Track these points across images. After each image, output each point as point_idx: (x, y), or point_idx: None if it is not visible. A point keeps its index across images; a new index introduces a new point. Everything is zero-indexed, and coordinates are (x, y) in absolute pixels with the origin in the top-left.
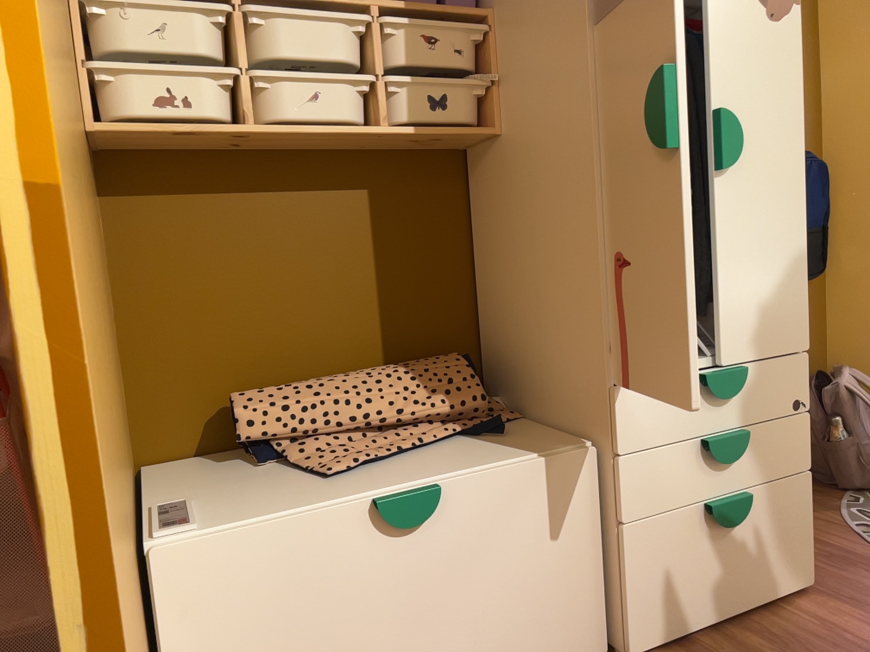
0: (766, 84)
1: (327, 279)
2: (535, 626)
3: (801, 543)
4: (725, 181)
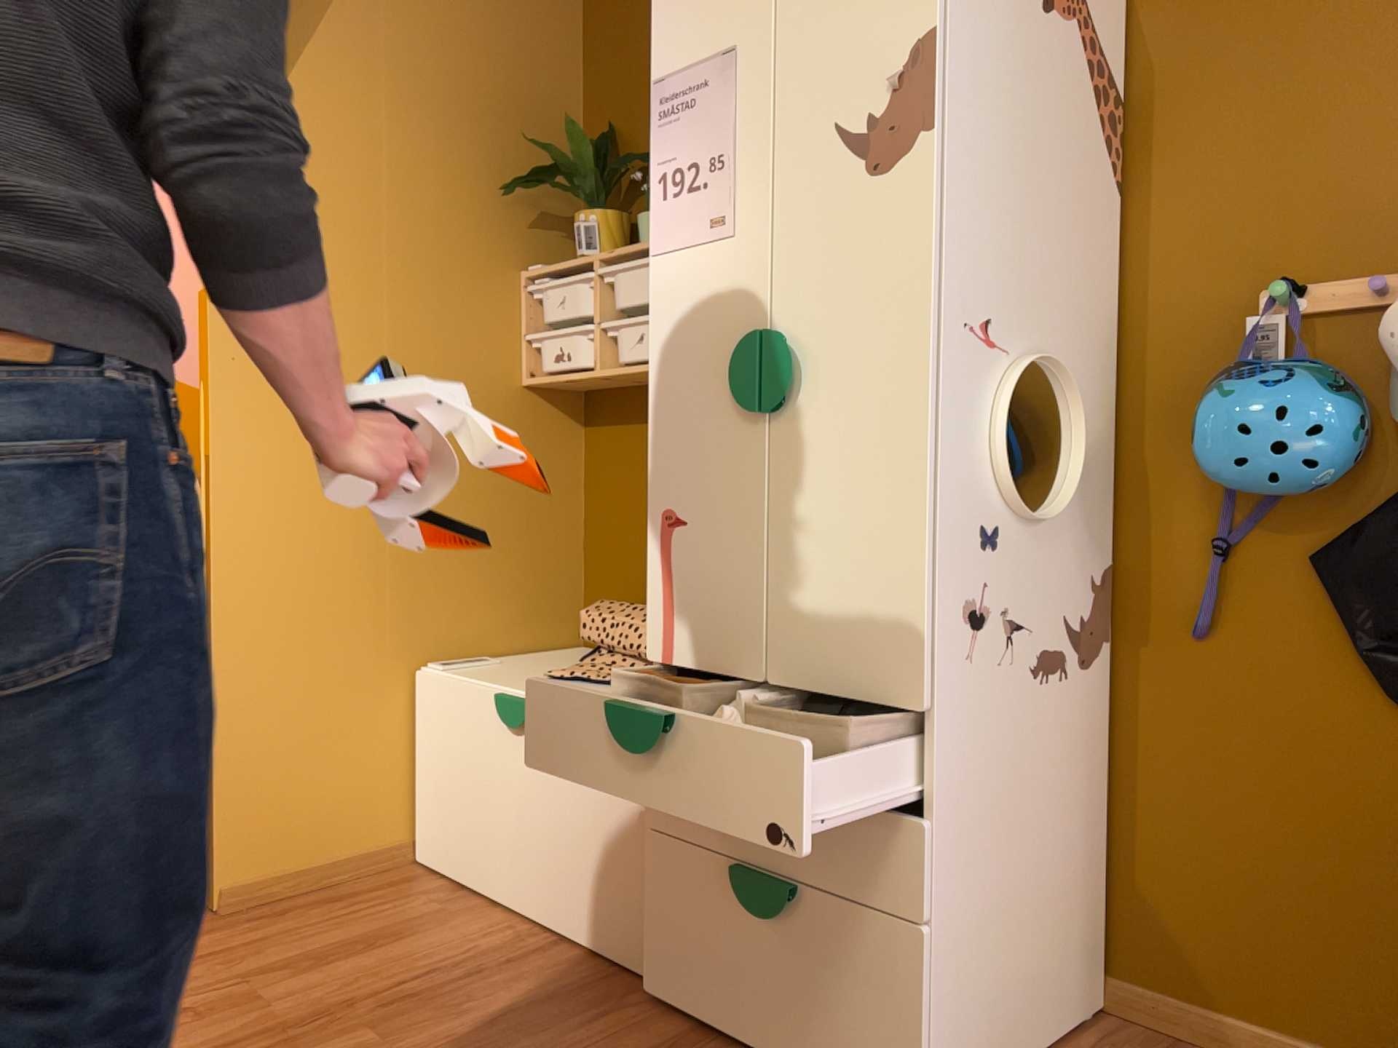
0: (860, 275)
1: None
2: (593, 891)
3: (893, 1043)
4: (784, 425)
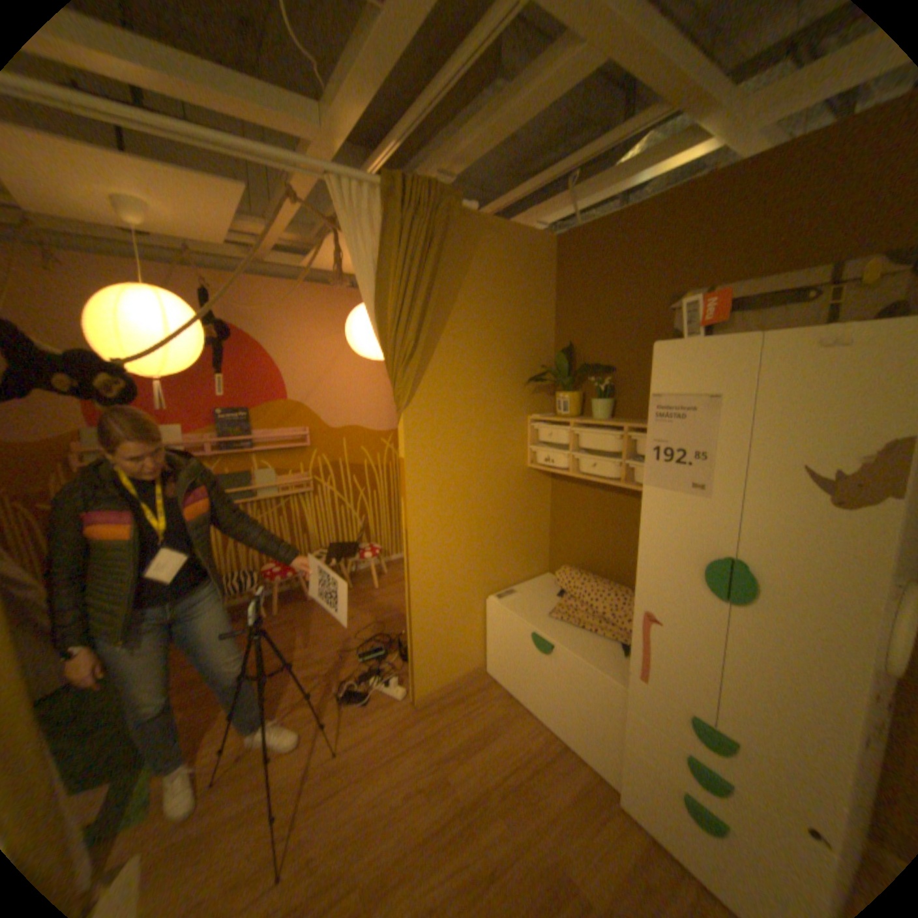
0: (819, 560)
1: (621, 536)
2: (587, 739)
3: None
4: (743, 612)
